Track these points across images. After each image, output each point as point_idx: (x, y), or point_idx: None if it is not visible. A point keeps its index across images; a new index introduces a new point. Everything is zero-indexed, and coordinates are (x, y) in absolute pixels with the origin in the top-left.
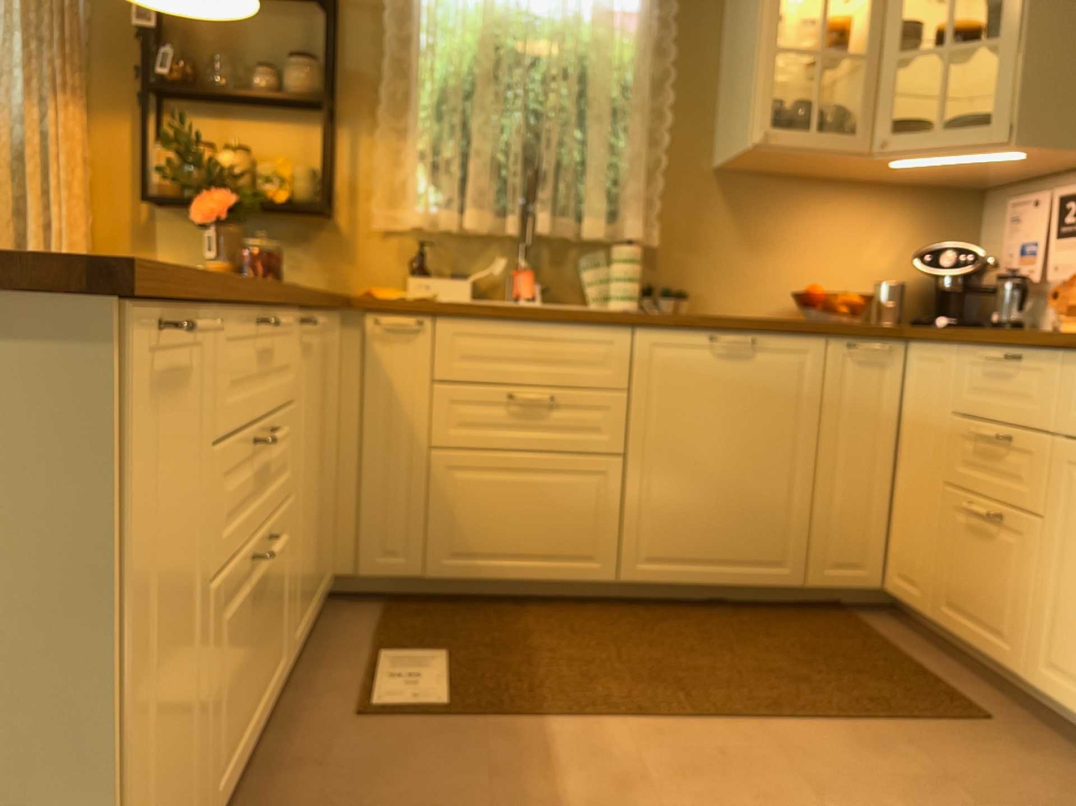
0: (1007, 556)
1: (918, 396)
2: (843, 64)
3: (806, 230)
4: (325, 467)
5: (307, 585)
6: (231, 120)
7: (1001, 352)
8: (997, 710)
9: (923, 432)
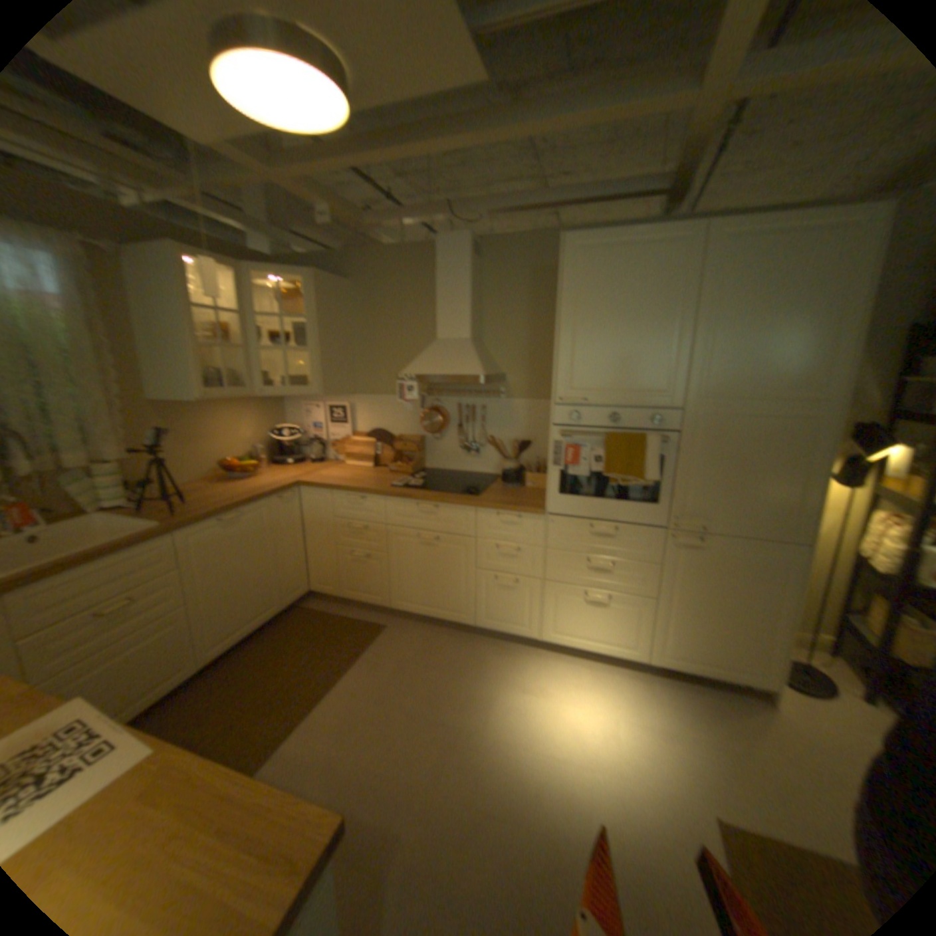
0: (373, 569)
1: (312, 512)
2: (222, 345)
3: (211, 429)
4: None
5: None
6: None
7: (355, 496)
8: (382, 622)
9: (318, 526)
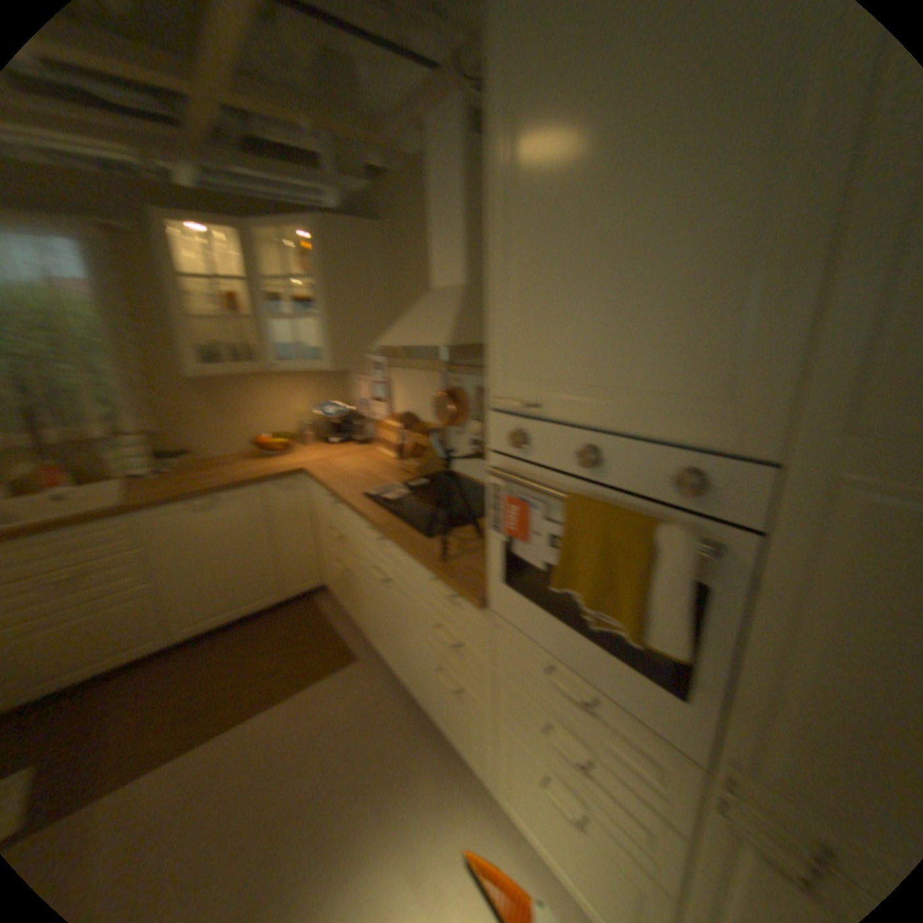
0: (347, 586)
1: (309, 501)
2: (236, 312)
3: (246, 400)
4: None
5: None
6: None
7: (328, 496)
8: (355, 649)
9: (314, 519)
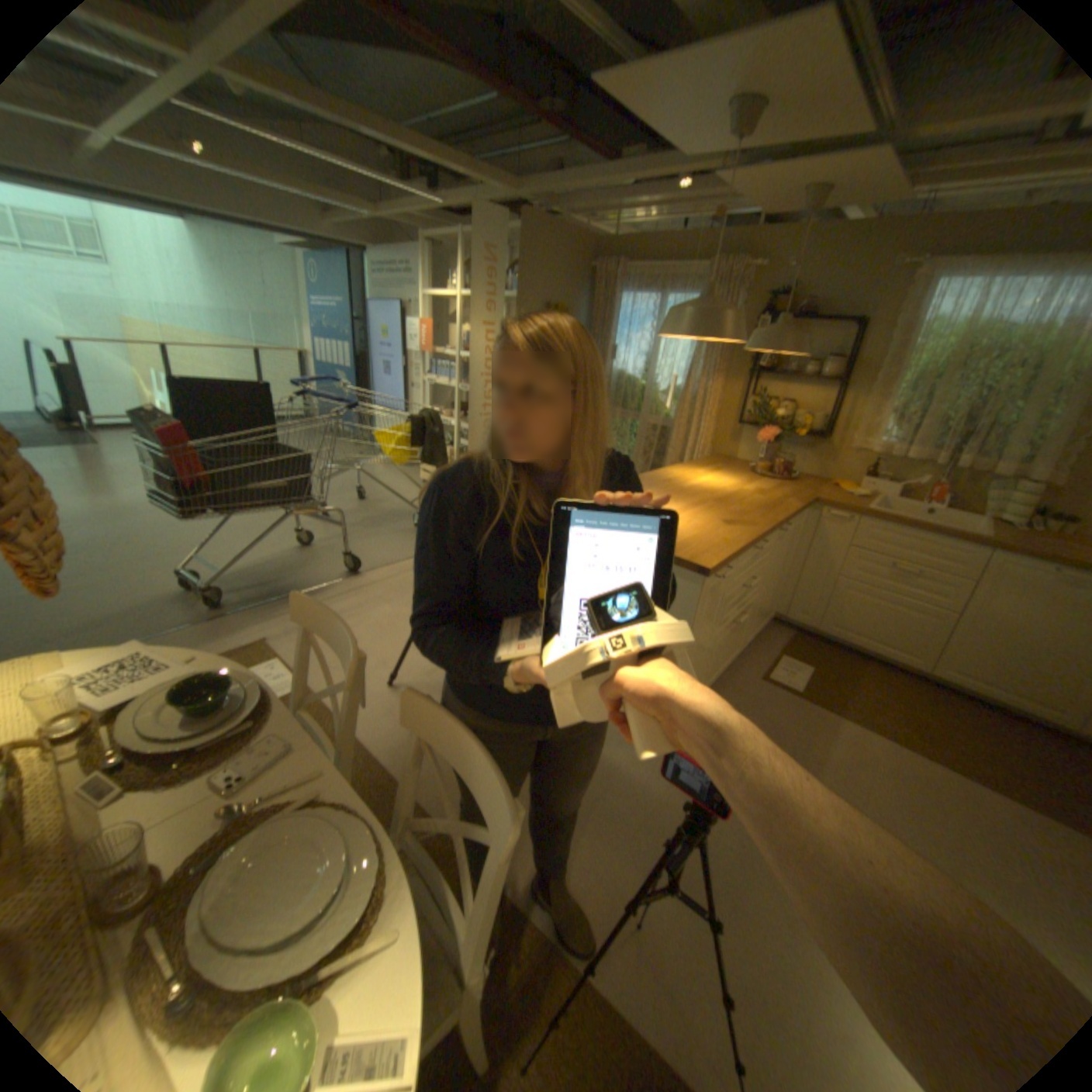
0: None
1: None
2: None
3: None
4: (782, 574)
5: (759, 621)
6: (788, 384)
7: None
8: None
9: None
